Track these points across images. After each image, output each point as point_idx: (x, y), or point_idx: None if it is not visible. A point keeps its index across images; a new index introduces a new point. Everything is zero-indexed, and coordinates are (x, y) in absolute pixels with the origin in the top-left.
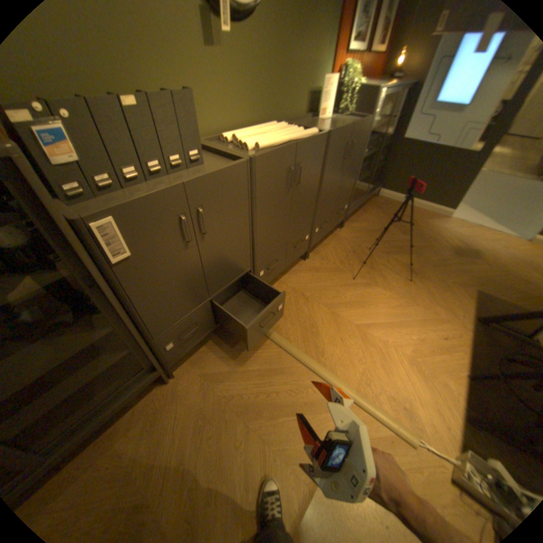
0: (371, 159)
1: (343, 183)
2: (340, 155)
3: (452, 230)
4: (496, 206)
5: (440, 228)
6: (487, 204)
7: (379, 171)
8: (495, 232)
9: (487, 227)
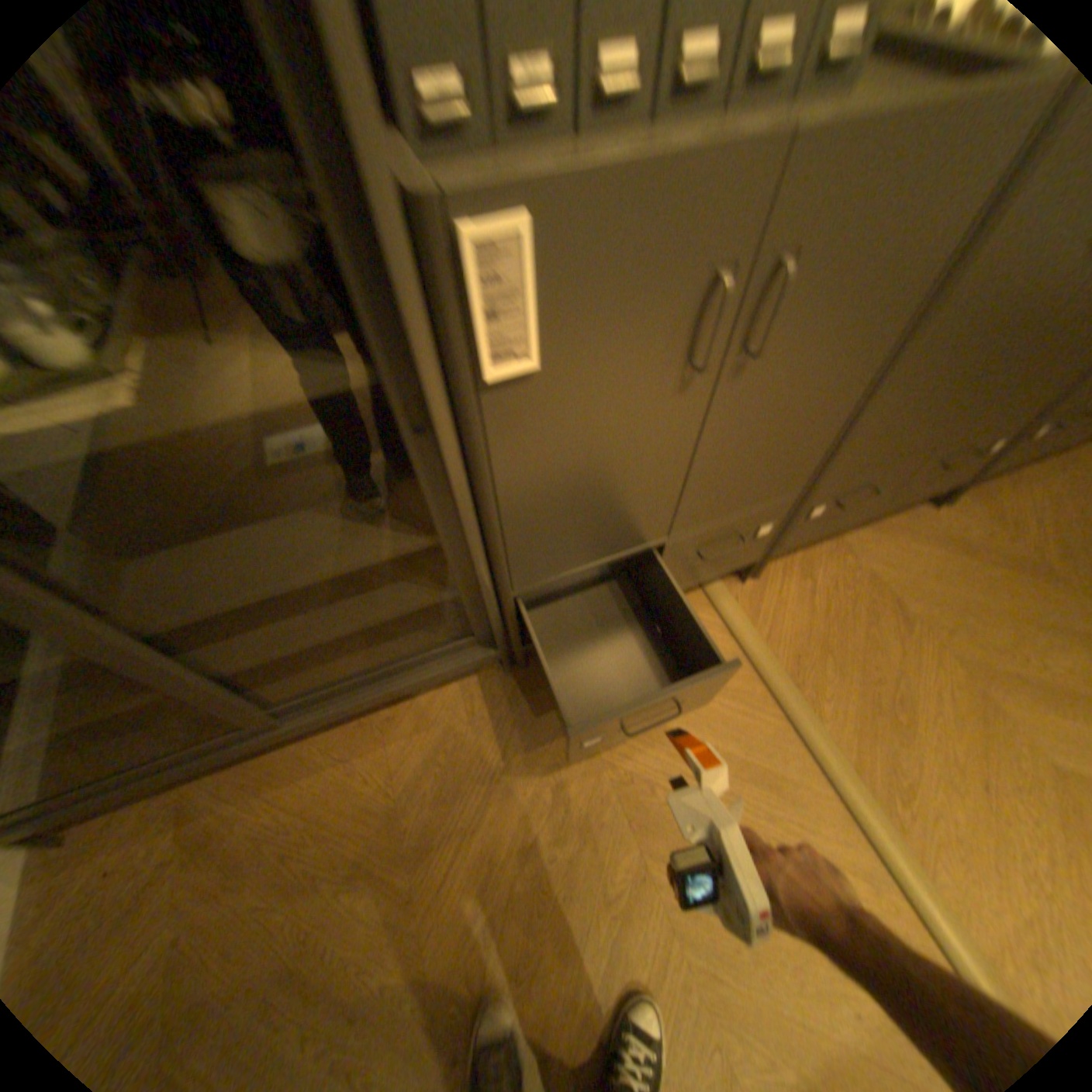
0: None
1: None
2: None
3: None
4: None
5: None
6: None
7: None
8: None
9: None
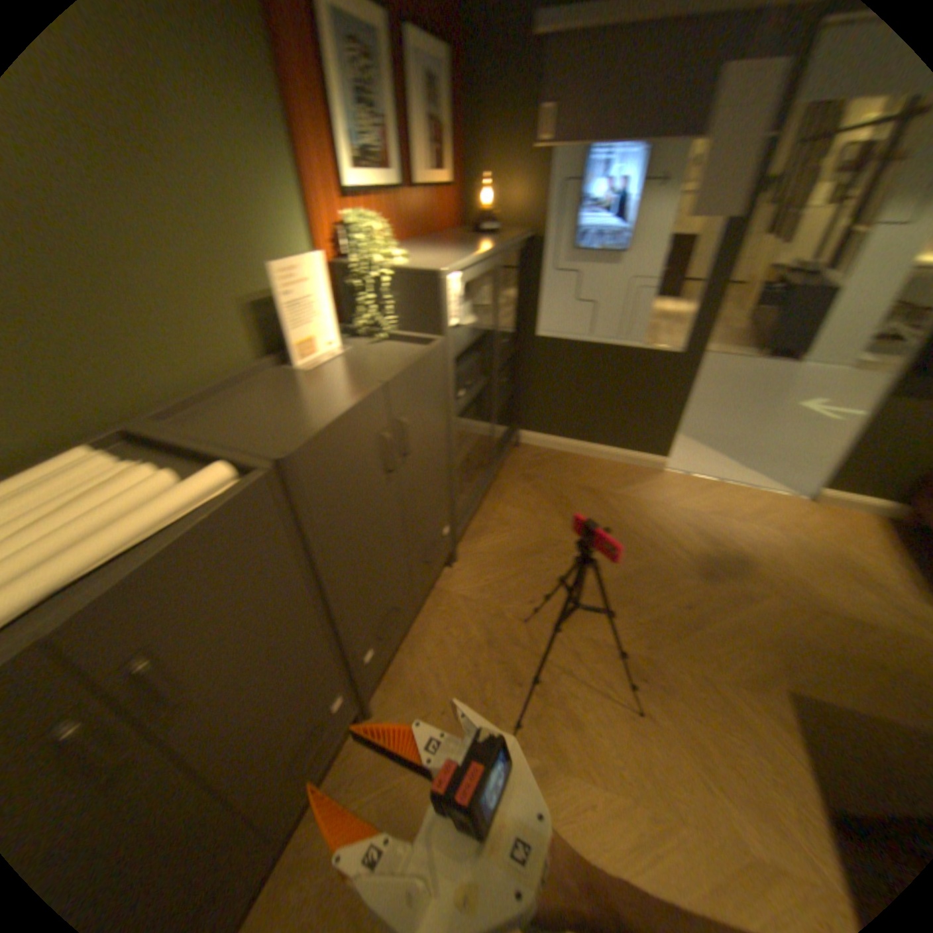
0: (483, 395)
1: (417, 506)
2: (374, 471)
3: (676, 506)
4: (728, 426)
5: (655, 508)
6: (713, 424)
7: (509, 400)
8: (751, 492)
9: (734, 483)
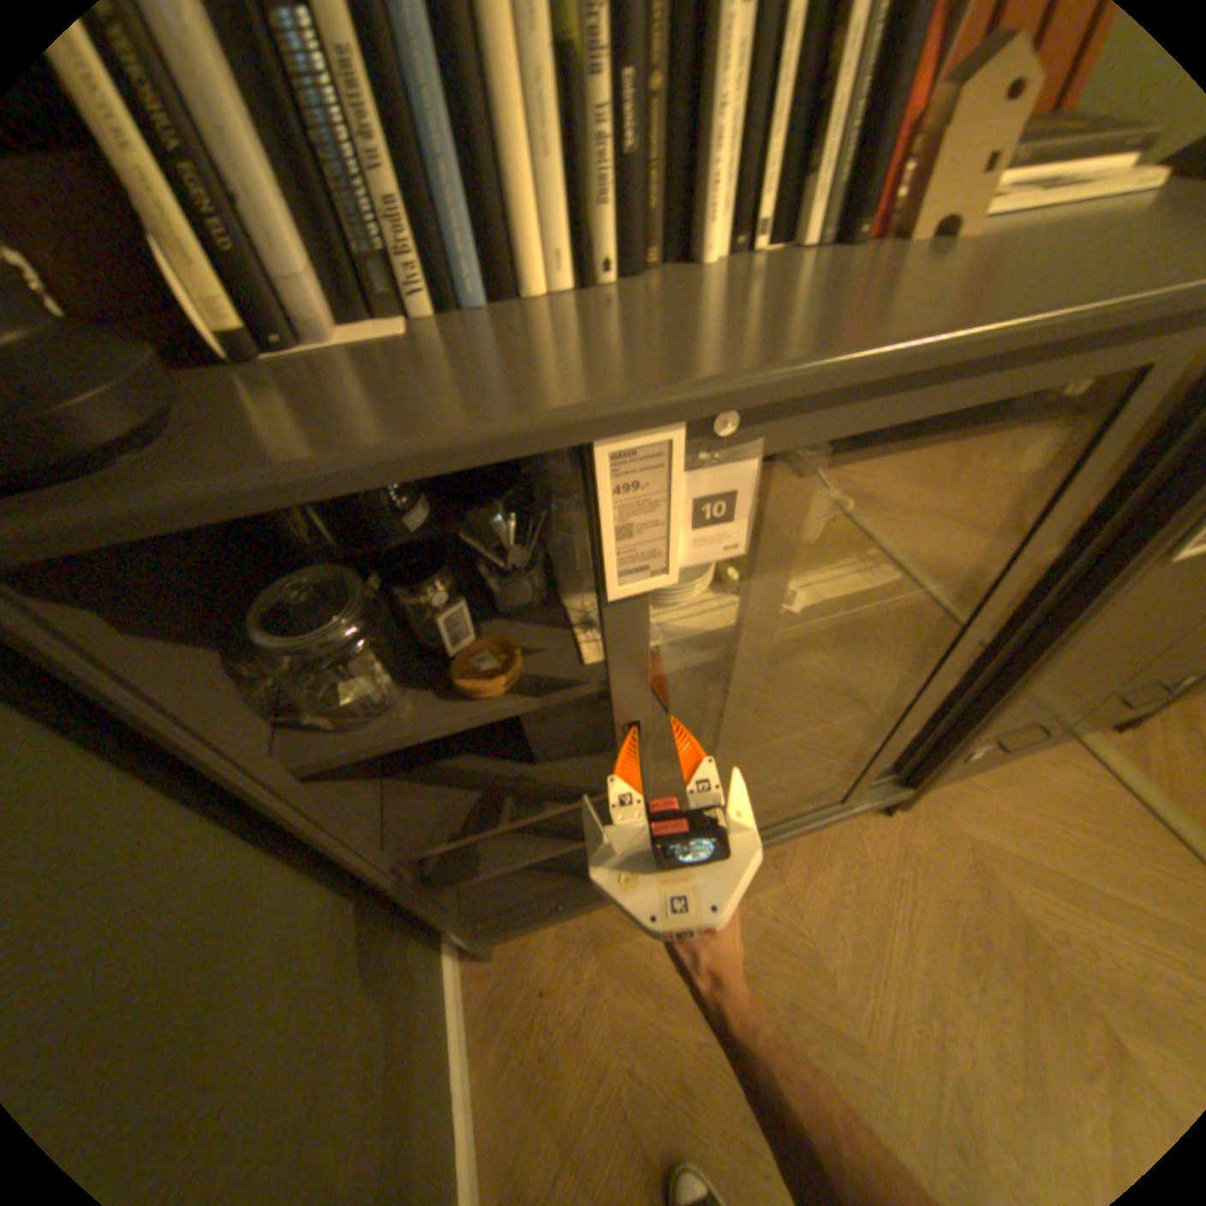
0: None
1: None
2: None
3: None
4: None
5: None
6: None
7: None
8: None
9: None
